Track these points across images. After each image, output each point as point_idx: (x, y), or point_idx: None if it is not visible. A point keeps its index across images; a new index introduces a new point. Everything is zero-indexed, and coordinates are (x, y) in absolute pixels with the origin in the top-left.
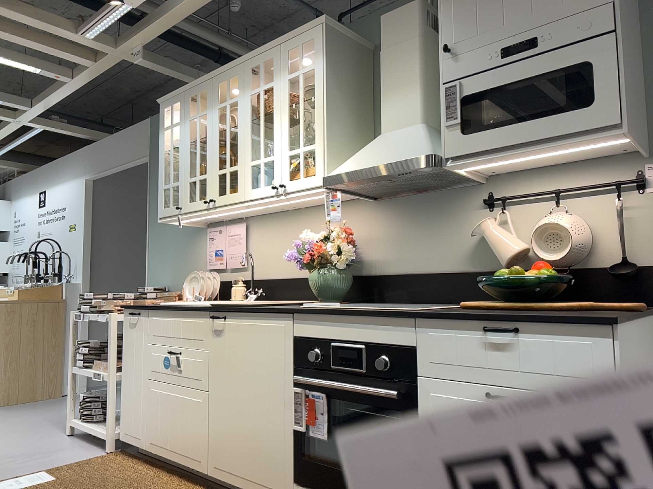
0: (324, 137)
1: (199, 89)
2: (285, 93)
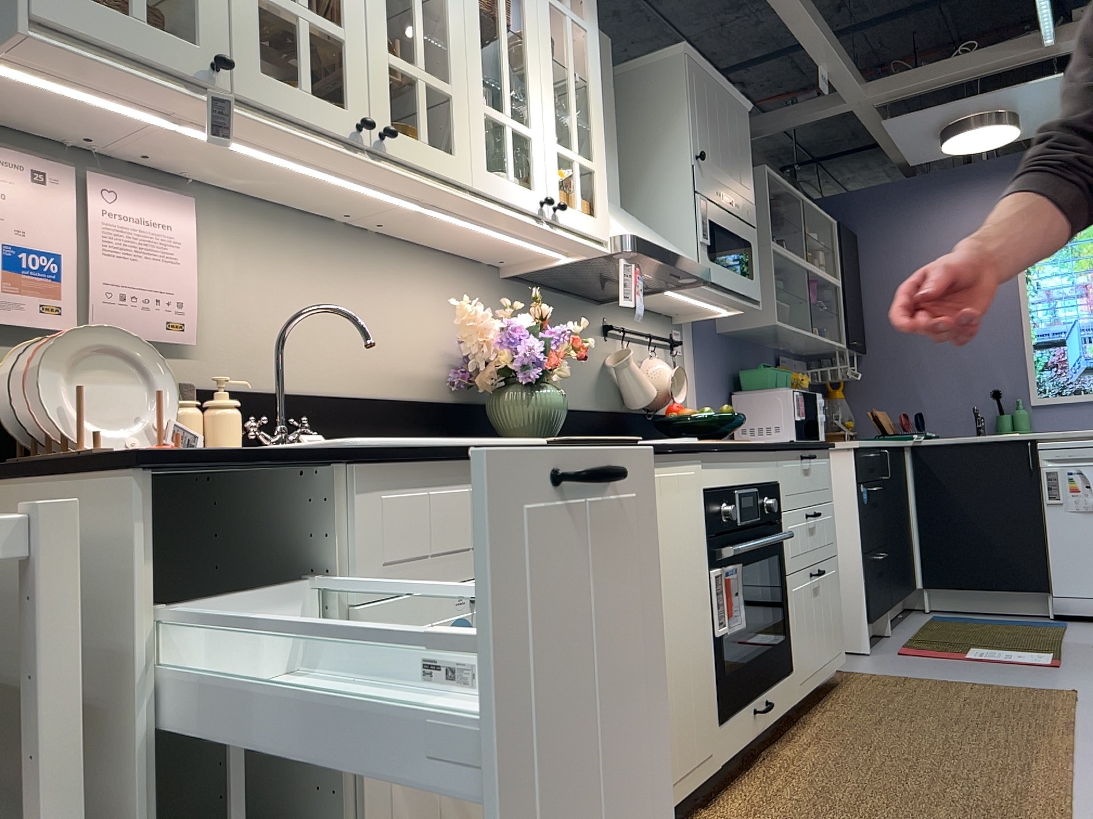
0: (605, 164)
1: None
2: (546, 22)
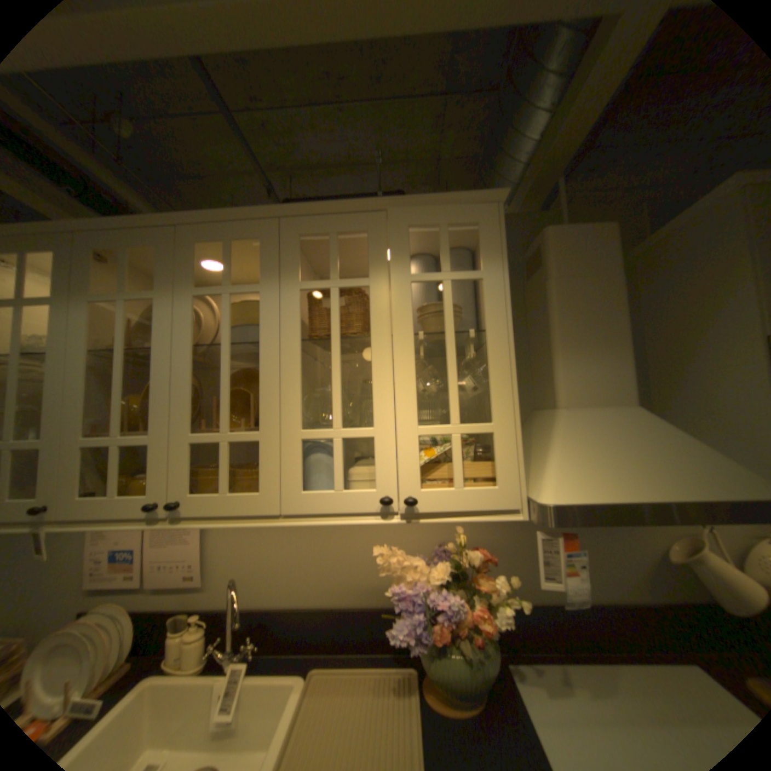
0: (517, 416)
1: (124, 235)
2: (403, 306)
